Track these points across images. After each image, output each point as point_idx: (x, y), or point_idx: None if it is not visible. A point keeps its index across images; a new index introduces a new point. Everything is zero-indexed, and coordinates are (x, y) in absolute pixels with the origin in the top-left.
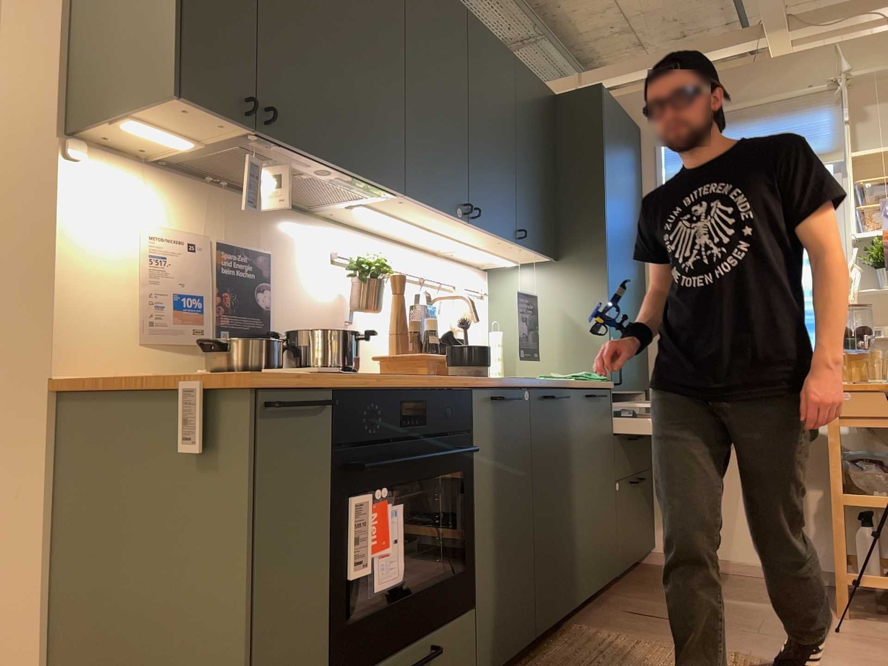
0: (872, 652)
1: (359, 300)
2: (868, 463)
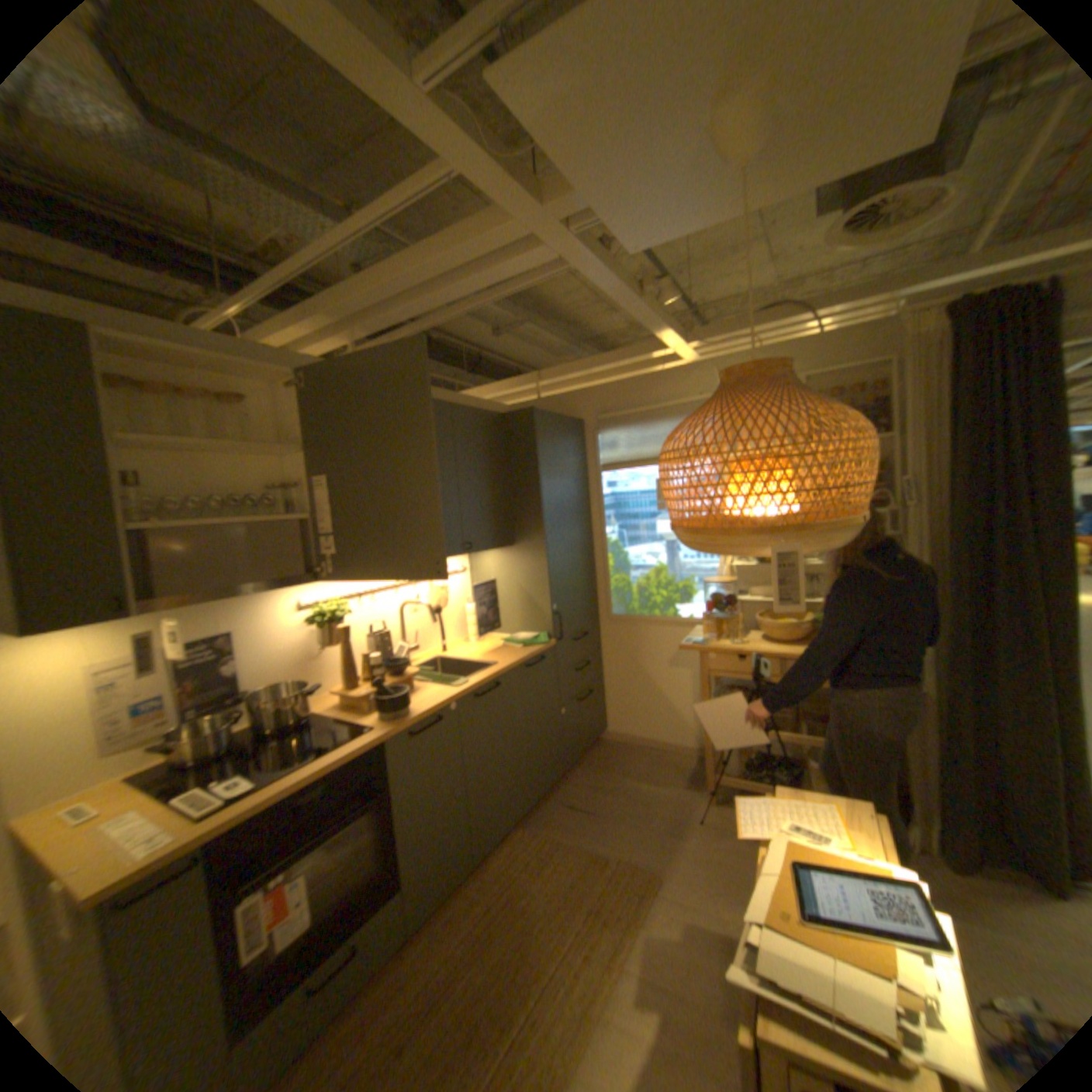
0: (714, 850)
1: (321, 640)
2: (735, 691)
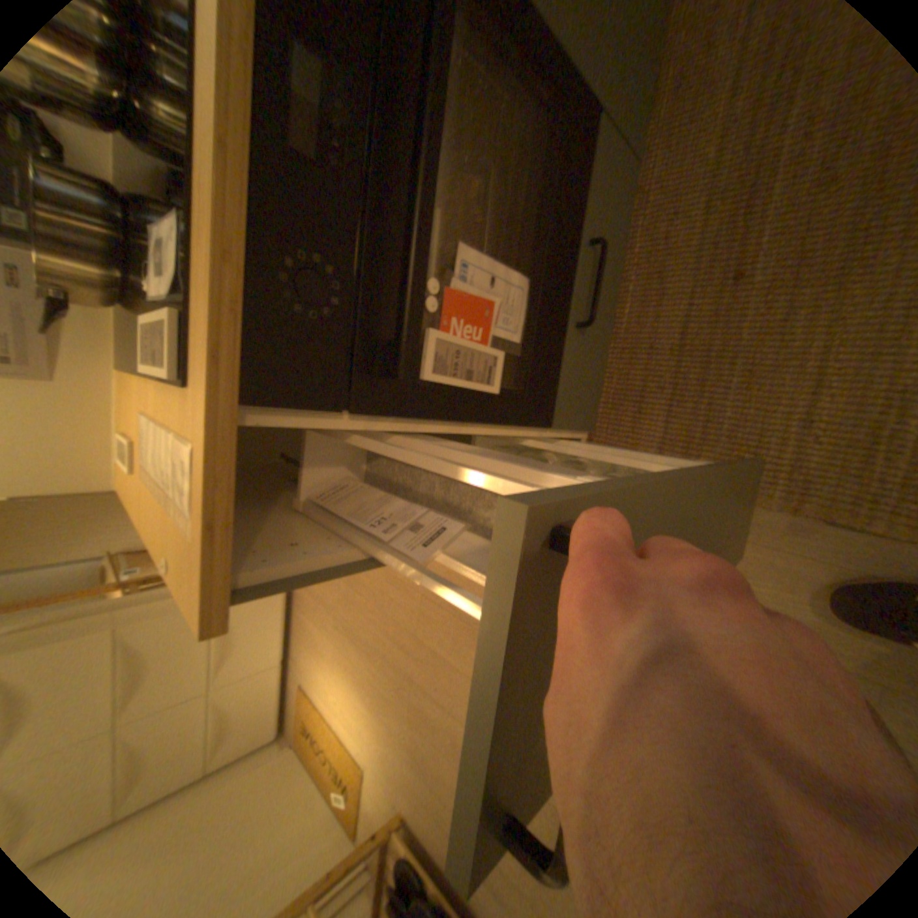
0: None
1: None
2: None
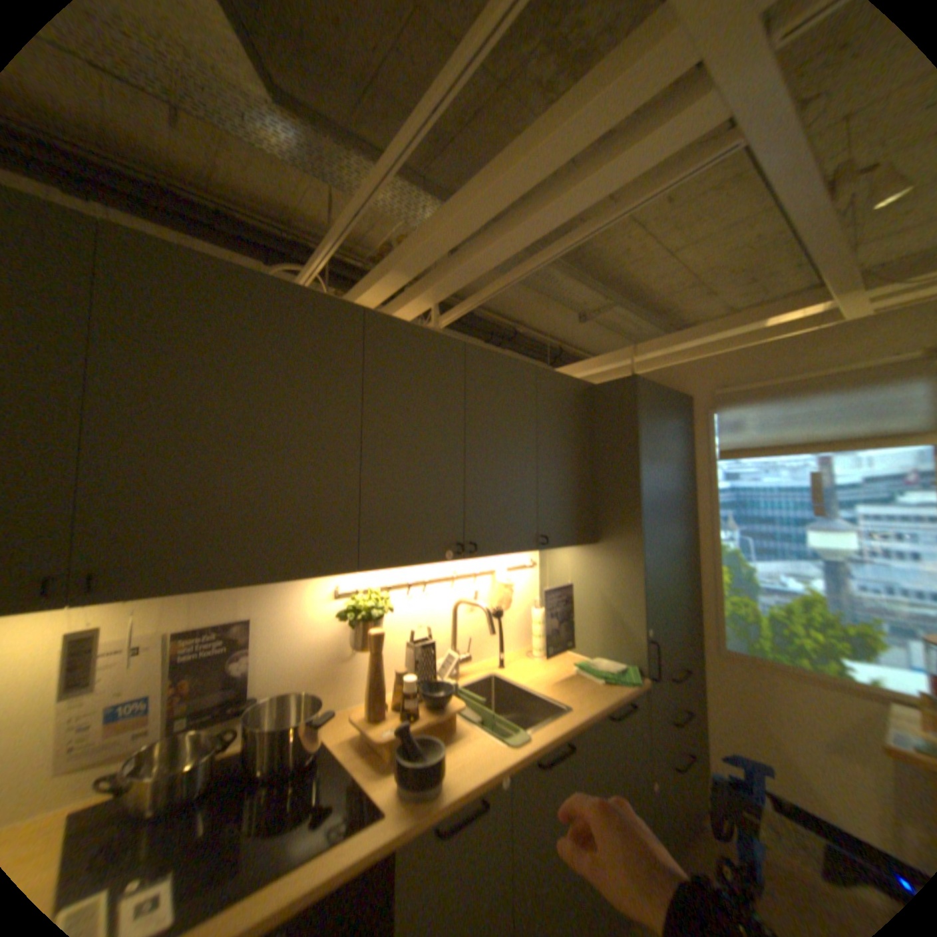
0: None
1: (355, 639)
2: None
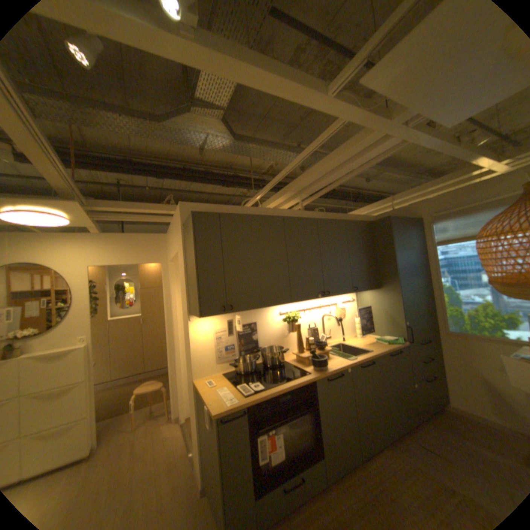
0: None
1: (289, 329)
2: None
